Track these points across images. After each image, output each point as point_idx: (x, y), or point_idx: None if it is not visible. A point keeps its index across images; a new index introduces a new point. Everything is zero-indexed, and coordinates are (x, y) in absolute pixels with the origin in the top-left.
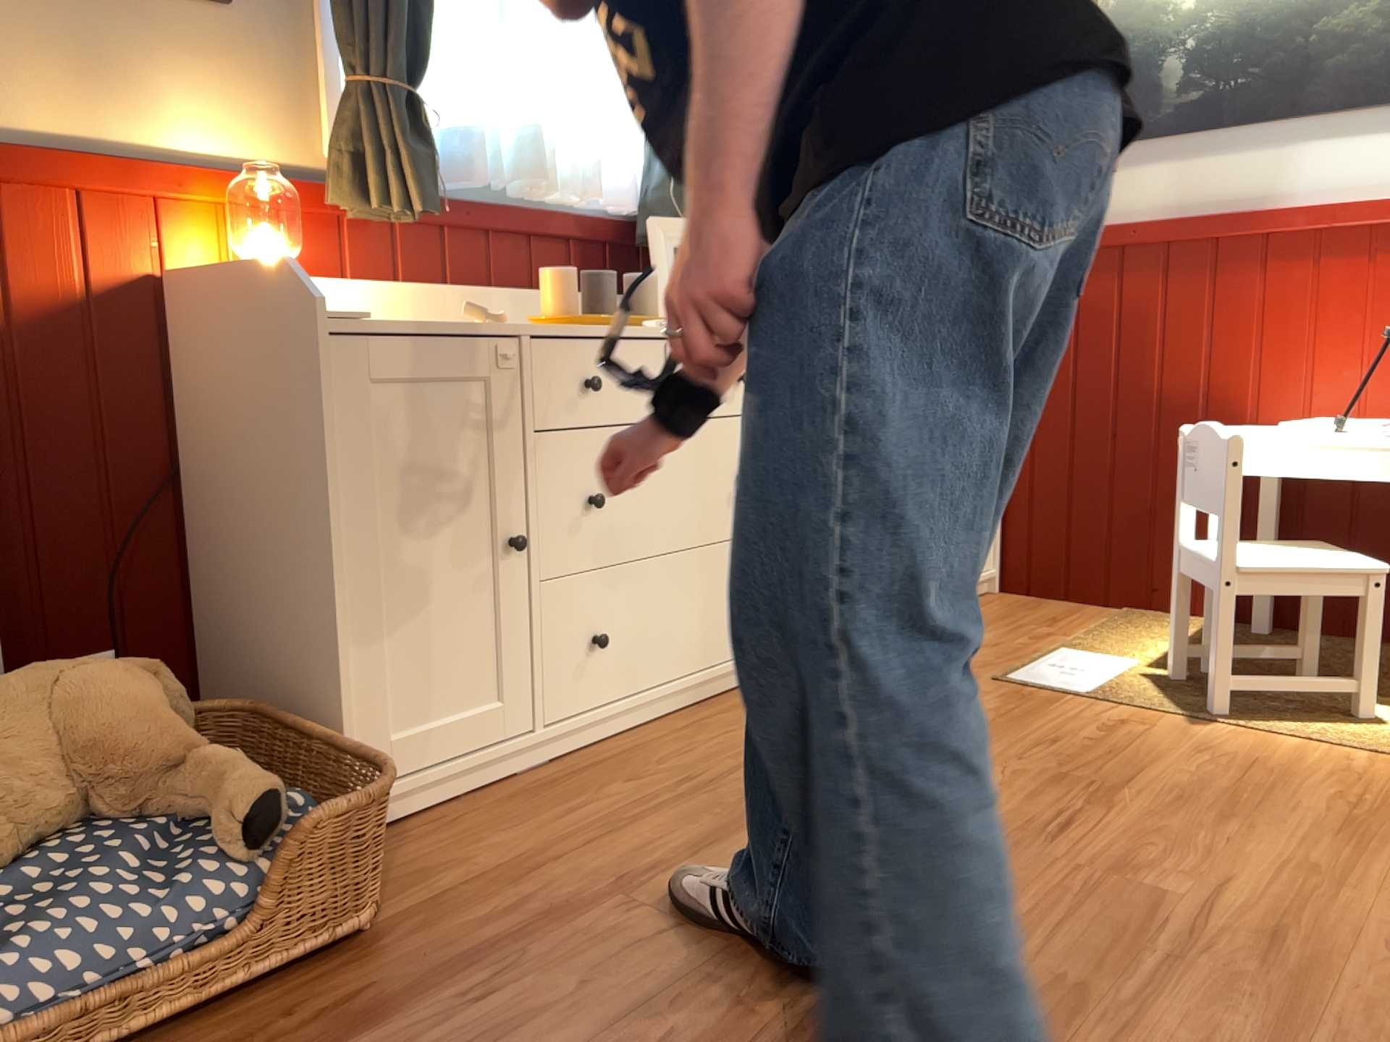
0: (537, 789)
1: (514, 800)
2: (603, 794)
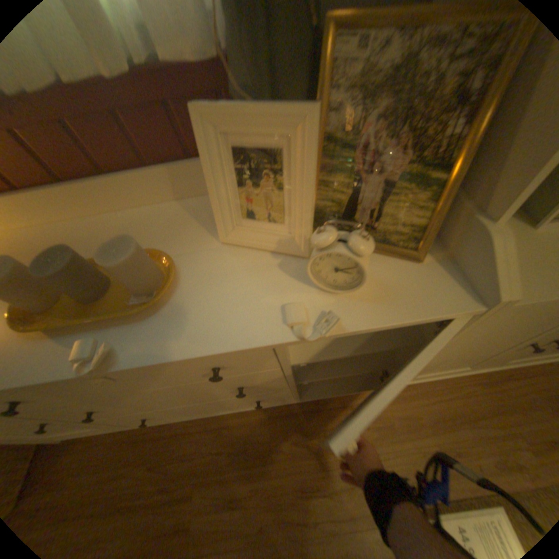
0: (127, 444)
1: (115, 447)
2: (135, 472)
